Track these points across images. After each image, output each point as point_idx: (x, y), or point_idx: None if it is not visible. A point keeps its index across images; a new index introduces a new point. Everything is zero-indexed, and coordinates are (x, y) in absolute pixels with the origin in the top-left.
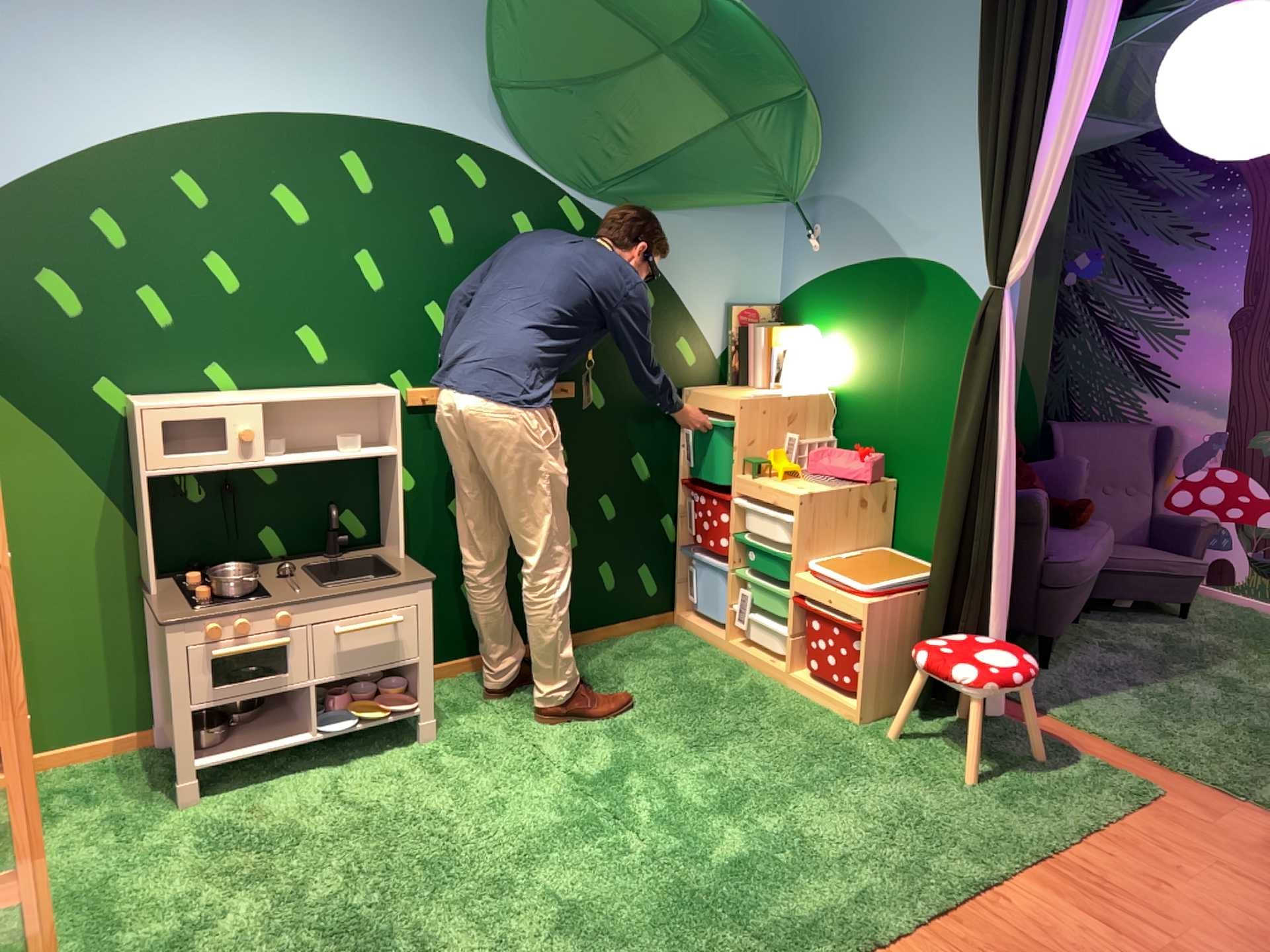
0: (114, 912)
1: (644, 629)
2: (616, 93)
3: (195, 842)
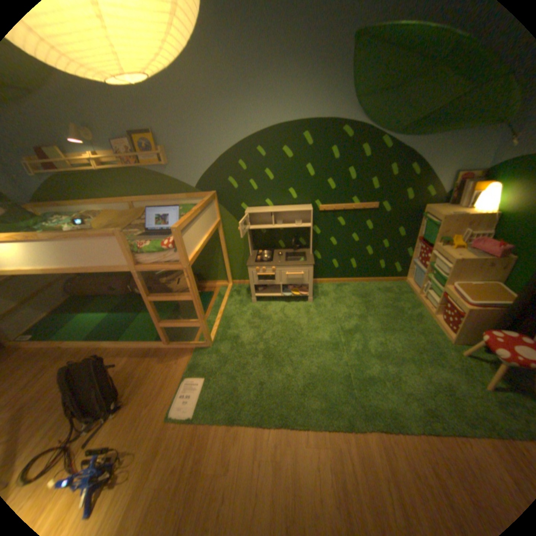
0: (230, 324)
1: (393, 281)
2: (412, 88)
3: (250, 313)
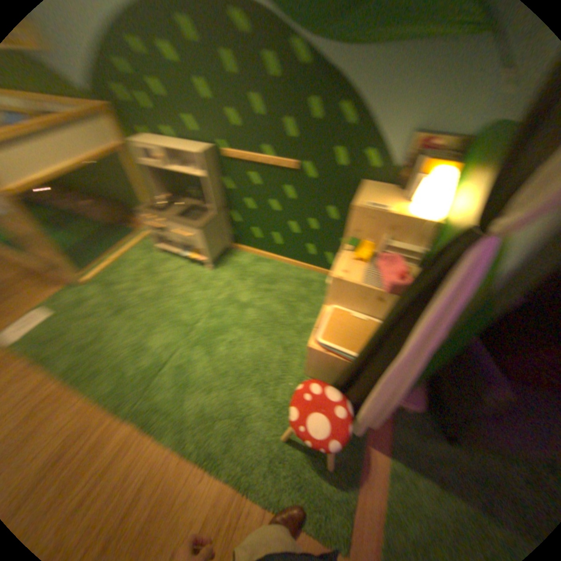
0: (115, 270)
1: (323, 274)
2: None
3: (144, 264)
